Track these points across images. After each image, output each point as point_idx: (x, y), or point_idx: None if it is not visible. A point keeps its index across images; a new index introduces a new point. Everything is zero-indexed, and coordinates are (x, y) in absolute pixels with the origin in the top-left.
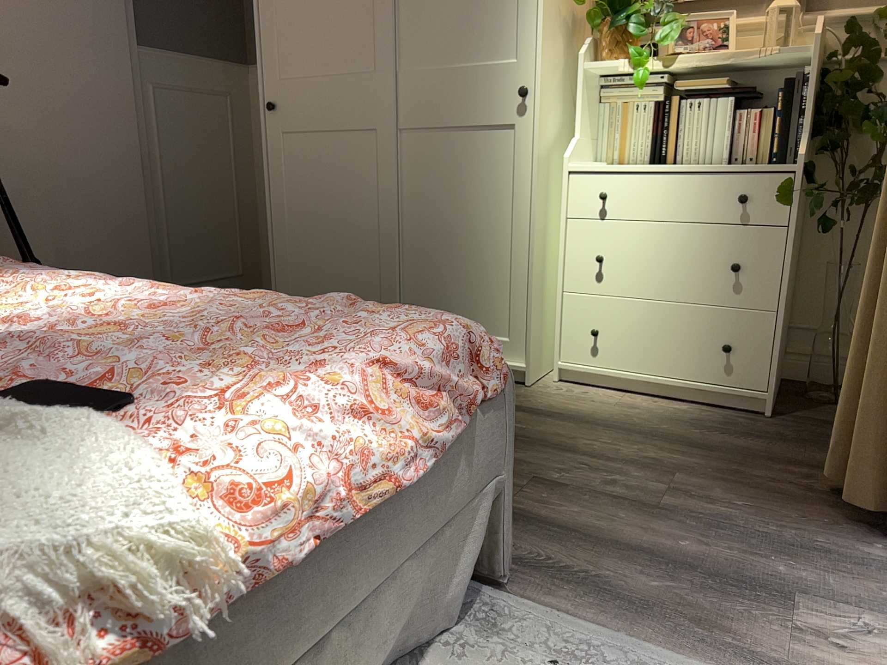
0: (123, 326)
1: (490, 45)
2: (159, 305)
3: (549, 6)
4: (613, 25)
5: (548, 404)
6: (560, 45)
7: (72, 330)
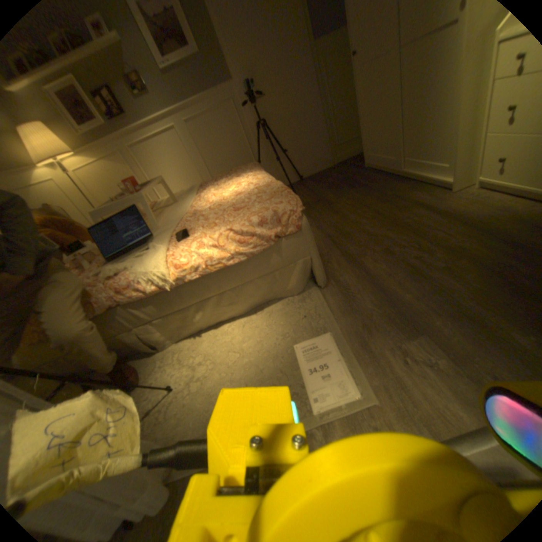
0: (227, 201)
1: None
2: (245, 190)
3: None
4: None
5: (453, 205)
6: None
7: (218, 203)
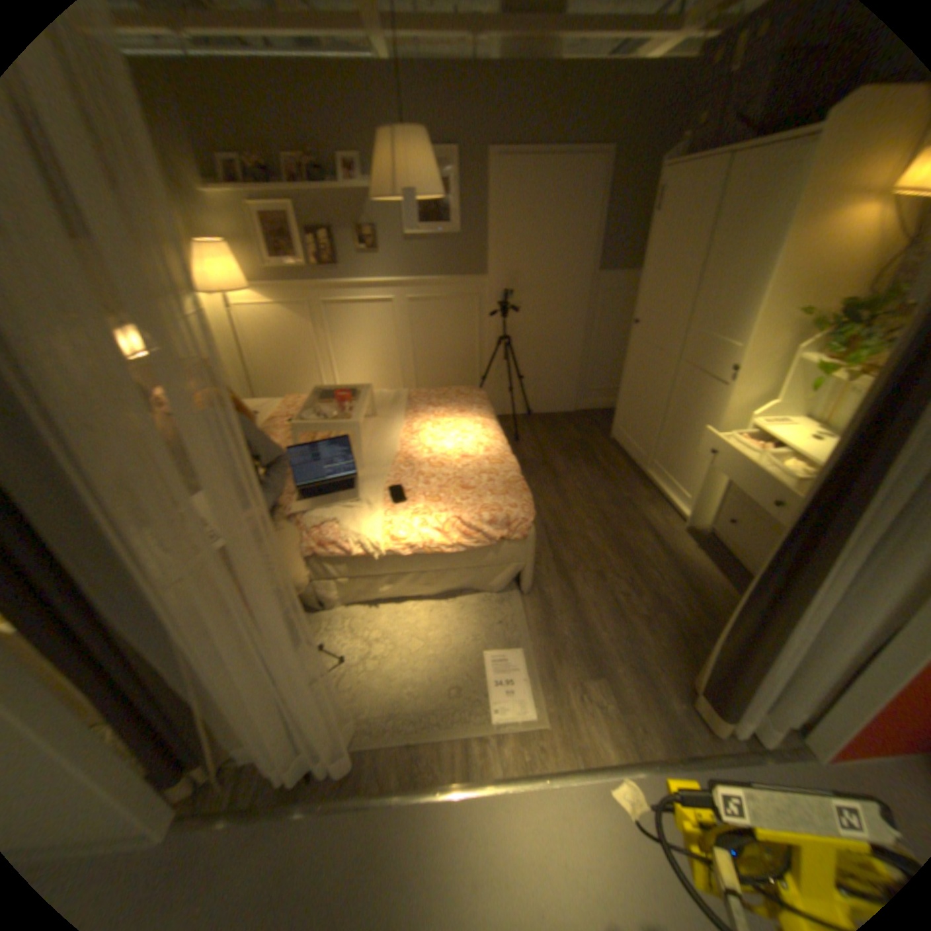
0: (451, 462)
1: (735, 329)
2: (473, 452)
3: (774, 316)
4: (834, 332)
5: (679, 542)
6: (787, 337)
7: (439, 459)
